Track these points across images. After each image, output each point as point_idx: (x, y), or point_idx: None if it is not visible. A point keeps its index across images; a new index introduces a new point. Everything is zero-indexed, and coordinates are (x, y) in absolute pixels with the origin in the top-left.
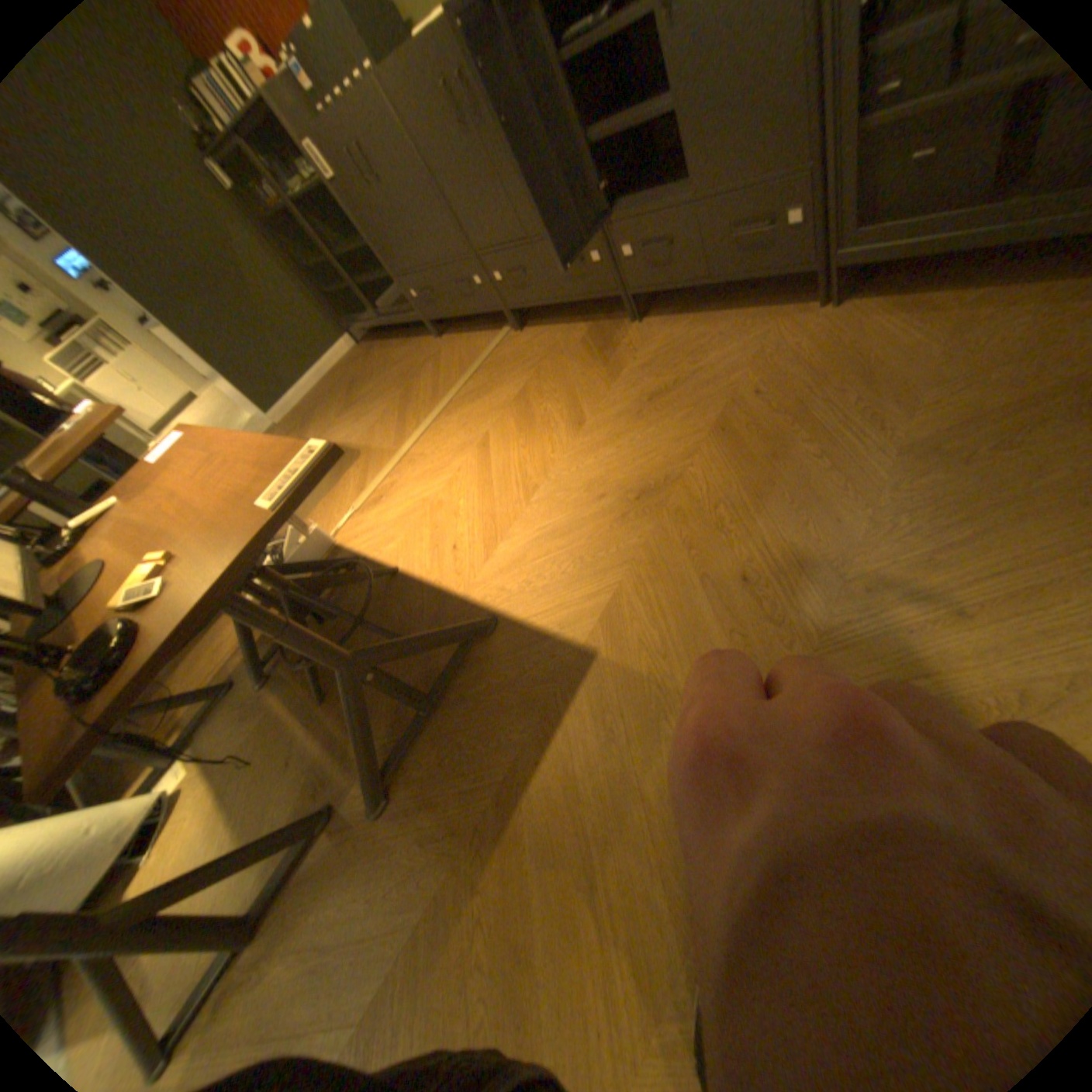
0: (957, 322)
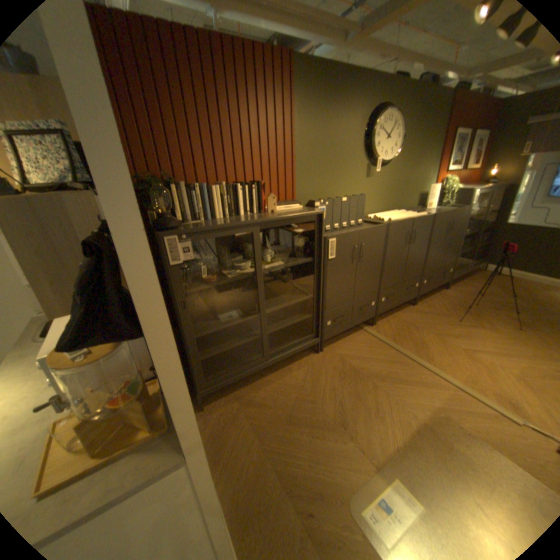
0: (470, 287)
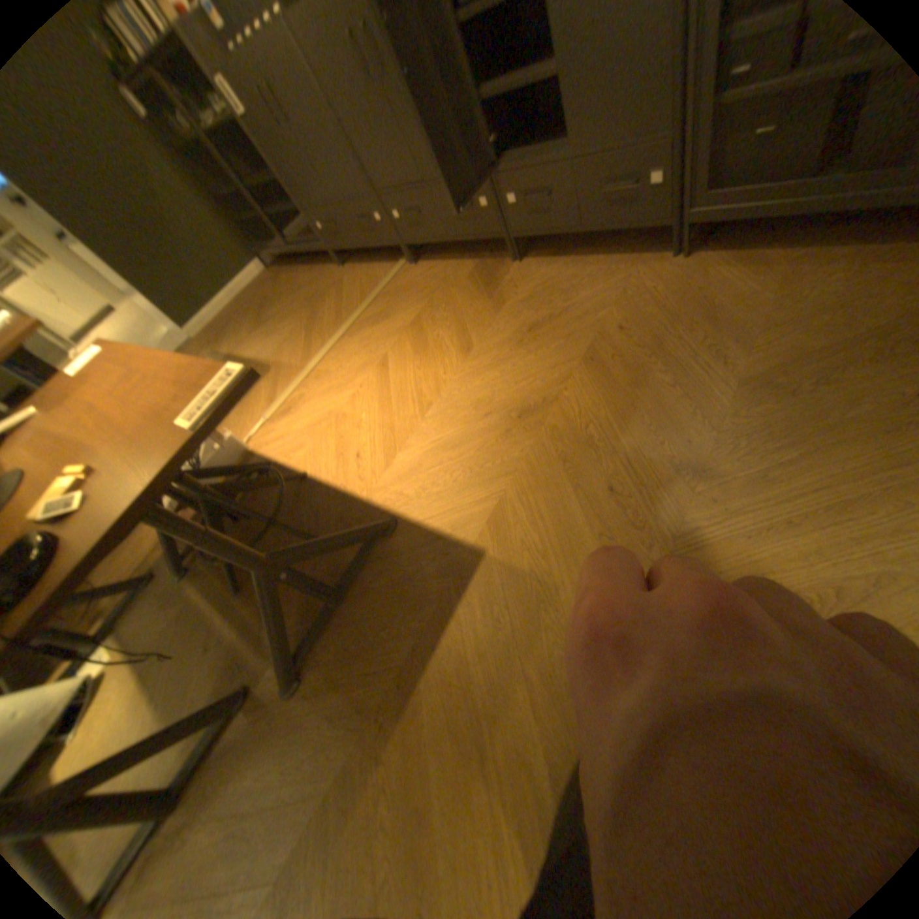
0: (784, 275)
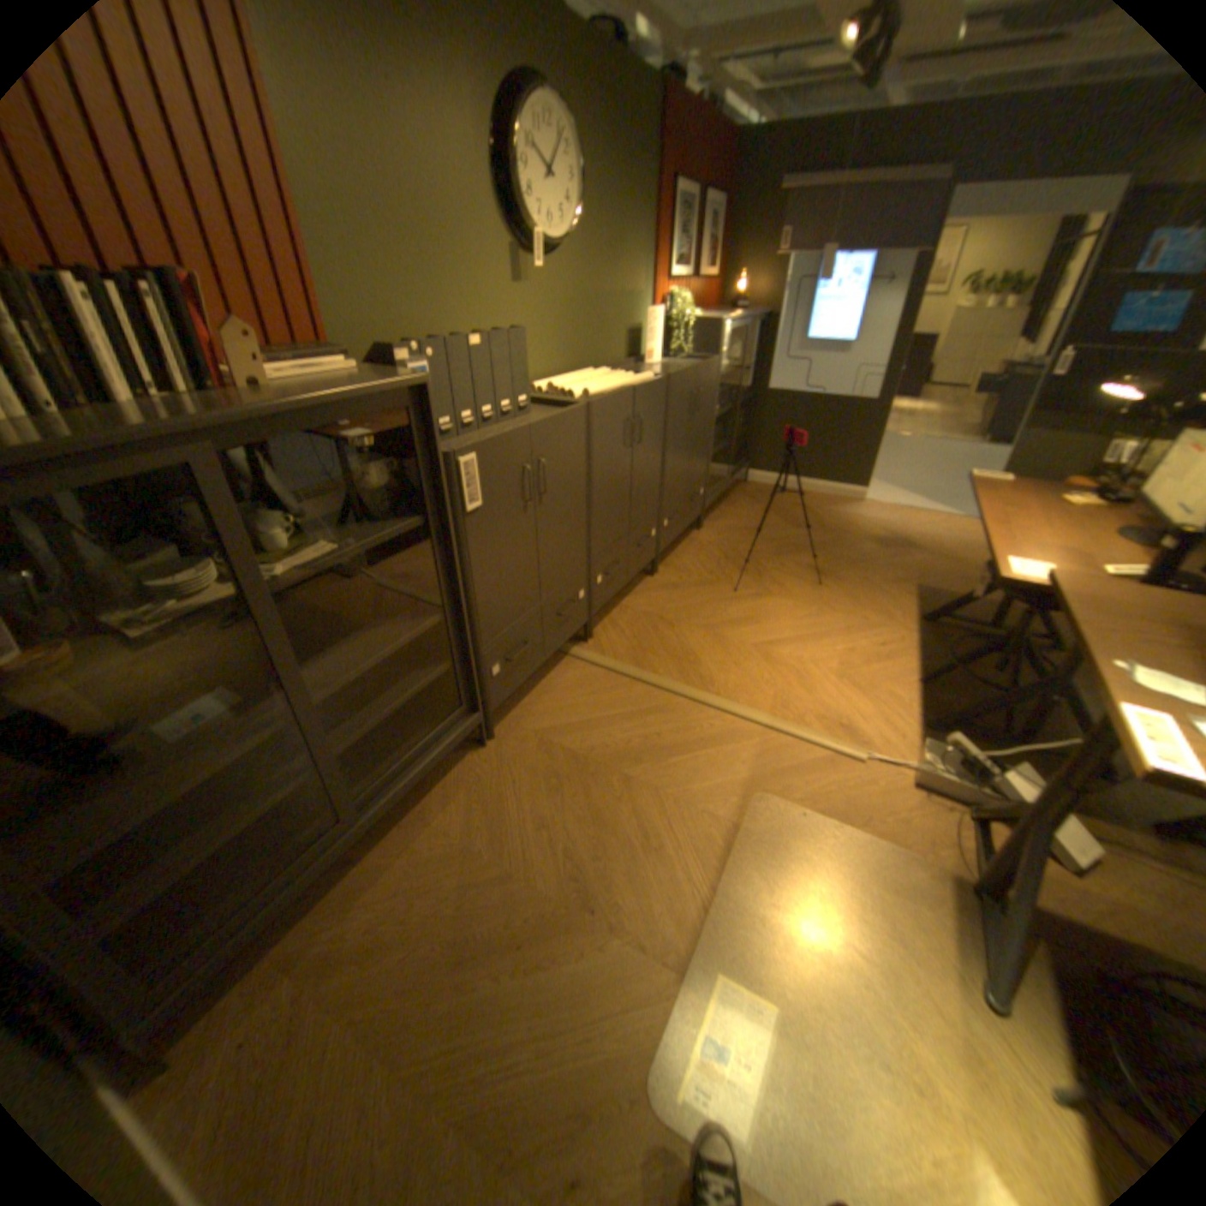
0: (730, 517)
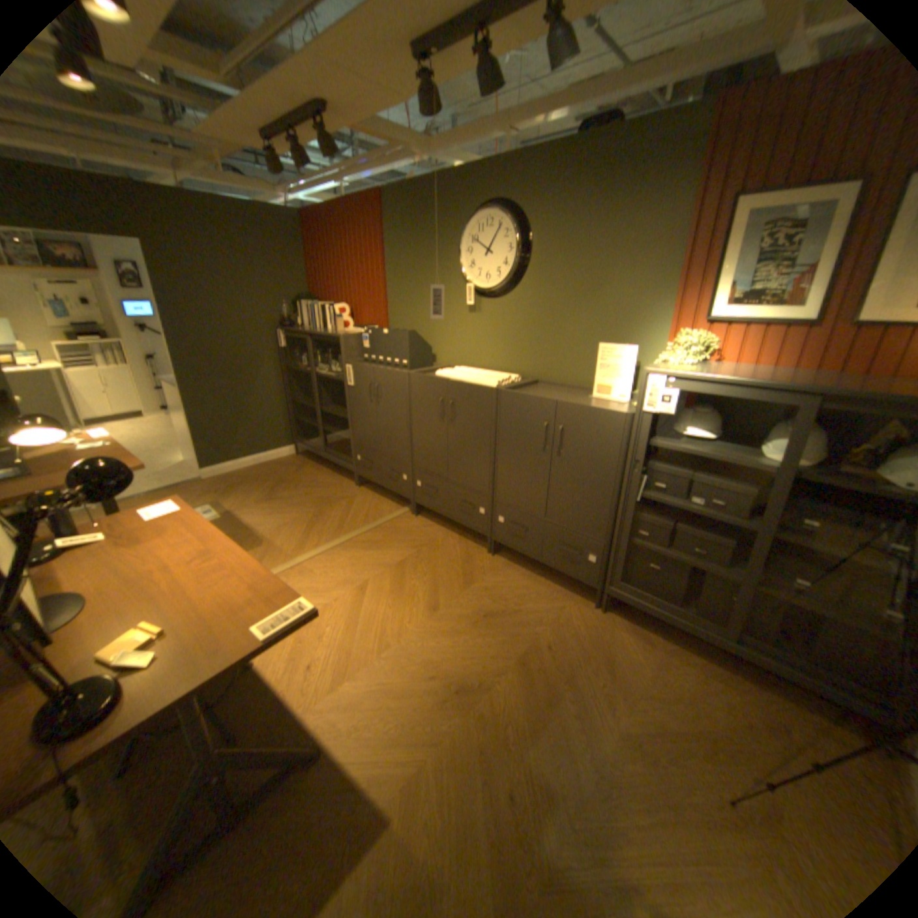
0: (658, 660)
